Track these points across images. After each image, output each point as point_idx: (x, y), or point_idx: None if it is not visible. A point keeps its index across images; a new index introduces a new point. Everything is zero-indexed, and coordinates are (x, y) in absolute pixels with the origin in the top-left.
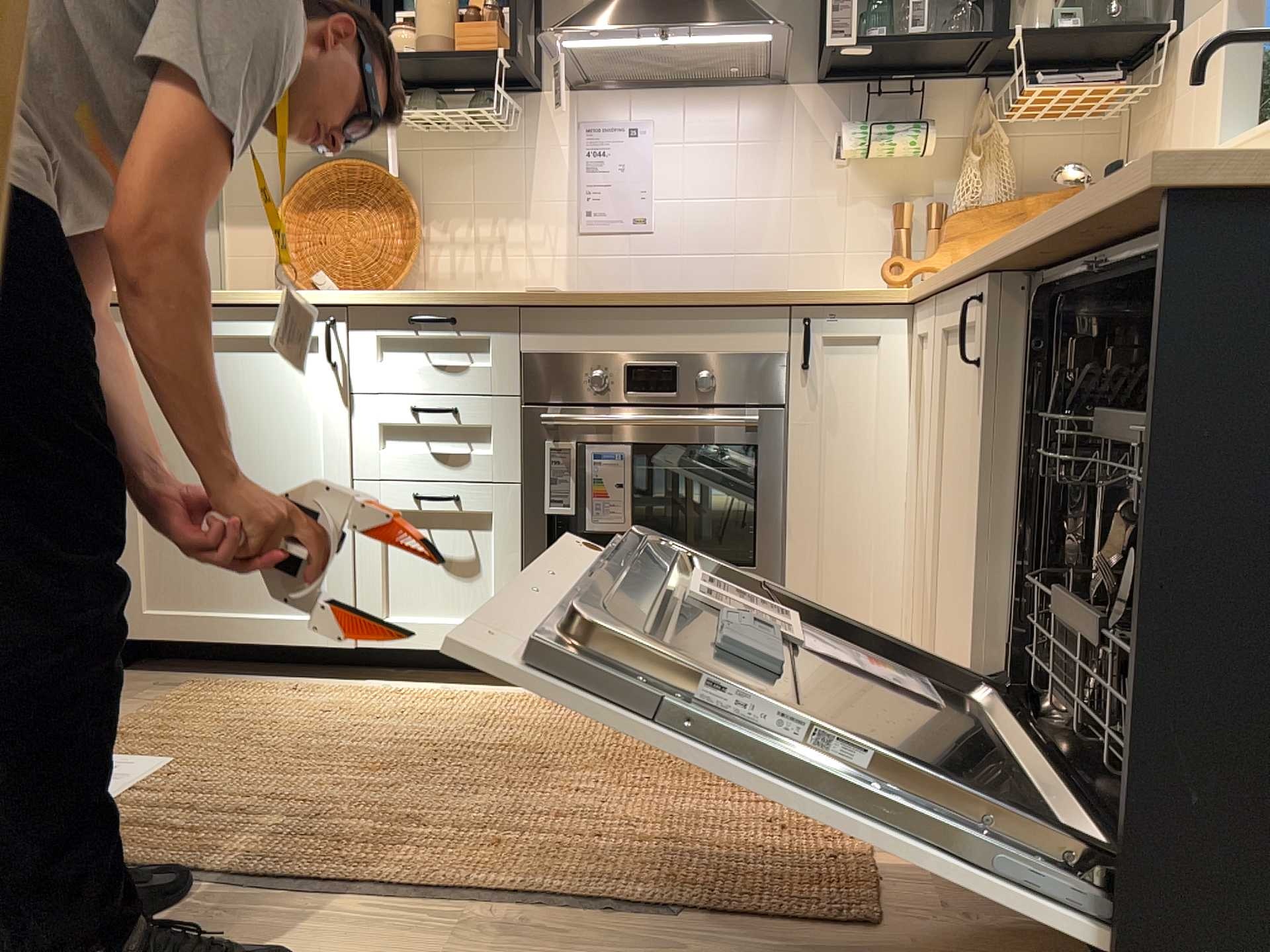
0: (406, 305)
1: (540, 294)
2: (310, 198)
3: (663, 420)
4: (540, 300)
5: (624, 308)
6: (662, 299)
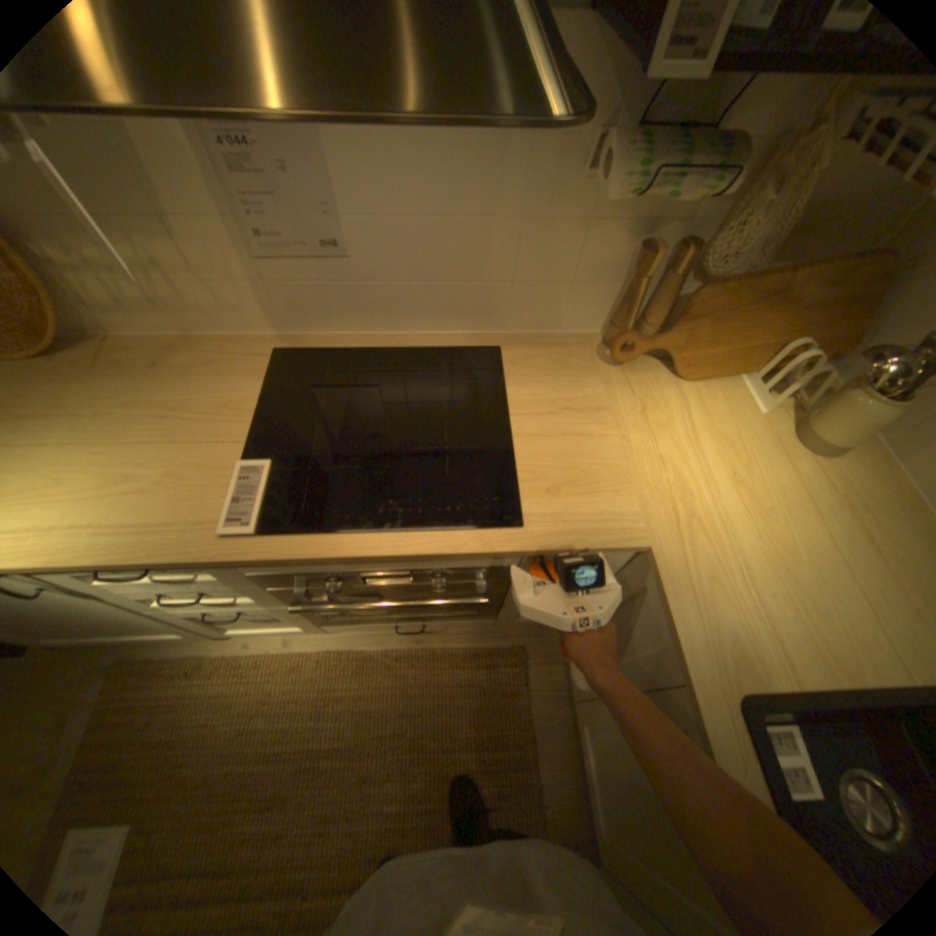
0: (77, 569)
1: (238, 562)
2: None
3: (402, 607)
4: (242, 565)
5: (344, 559)
6: (385, 560)
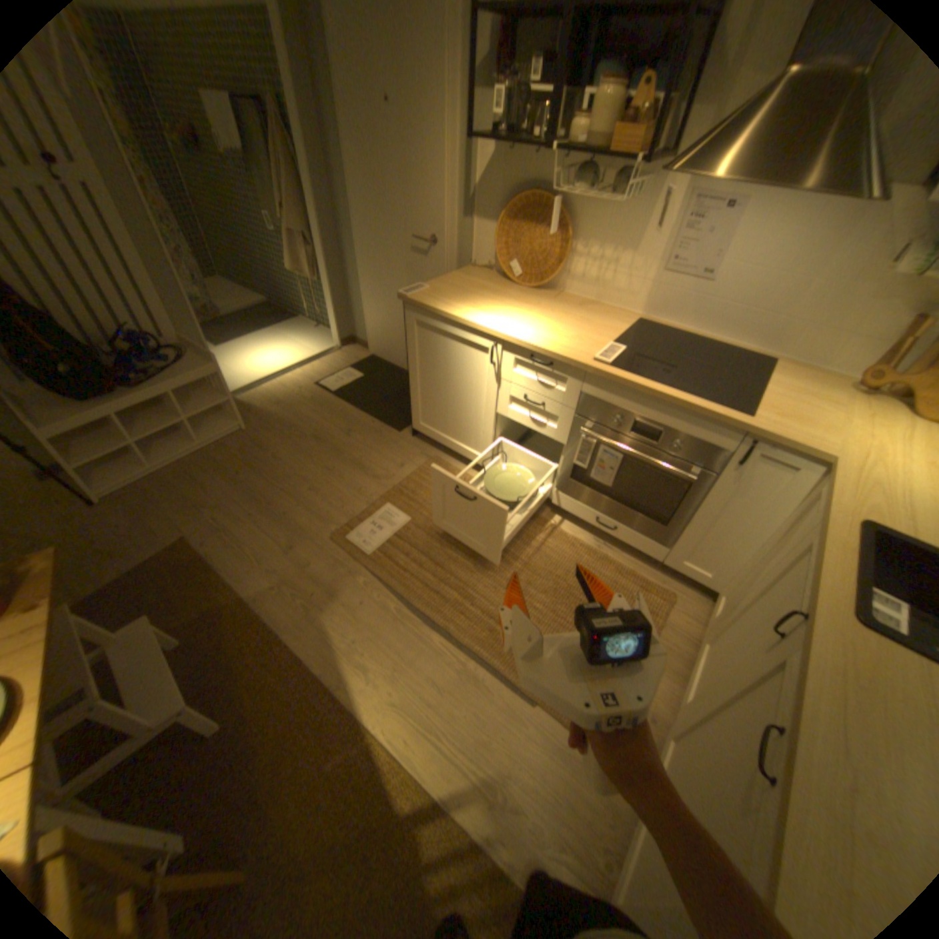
0: (530, 349)
1: (598, 369)
2: (518, 211)
3: (641, 456)
4: (597, 372)
5: (643, 392)
6: (666, 398)
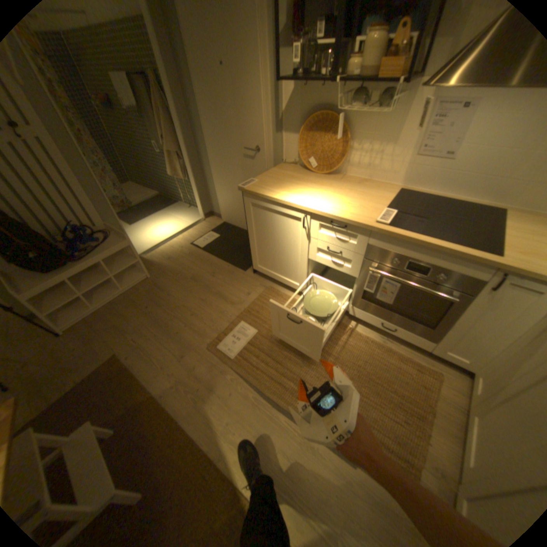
0: (330, 217)
1: (380, 228)
2: (311, 125)
3: (415, 285)
4: (380, 230)
5: (415, 243)
6: (433, 246)
